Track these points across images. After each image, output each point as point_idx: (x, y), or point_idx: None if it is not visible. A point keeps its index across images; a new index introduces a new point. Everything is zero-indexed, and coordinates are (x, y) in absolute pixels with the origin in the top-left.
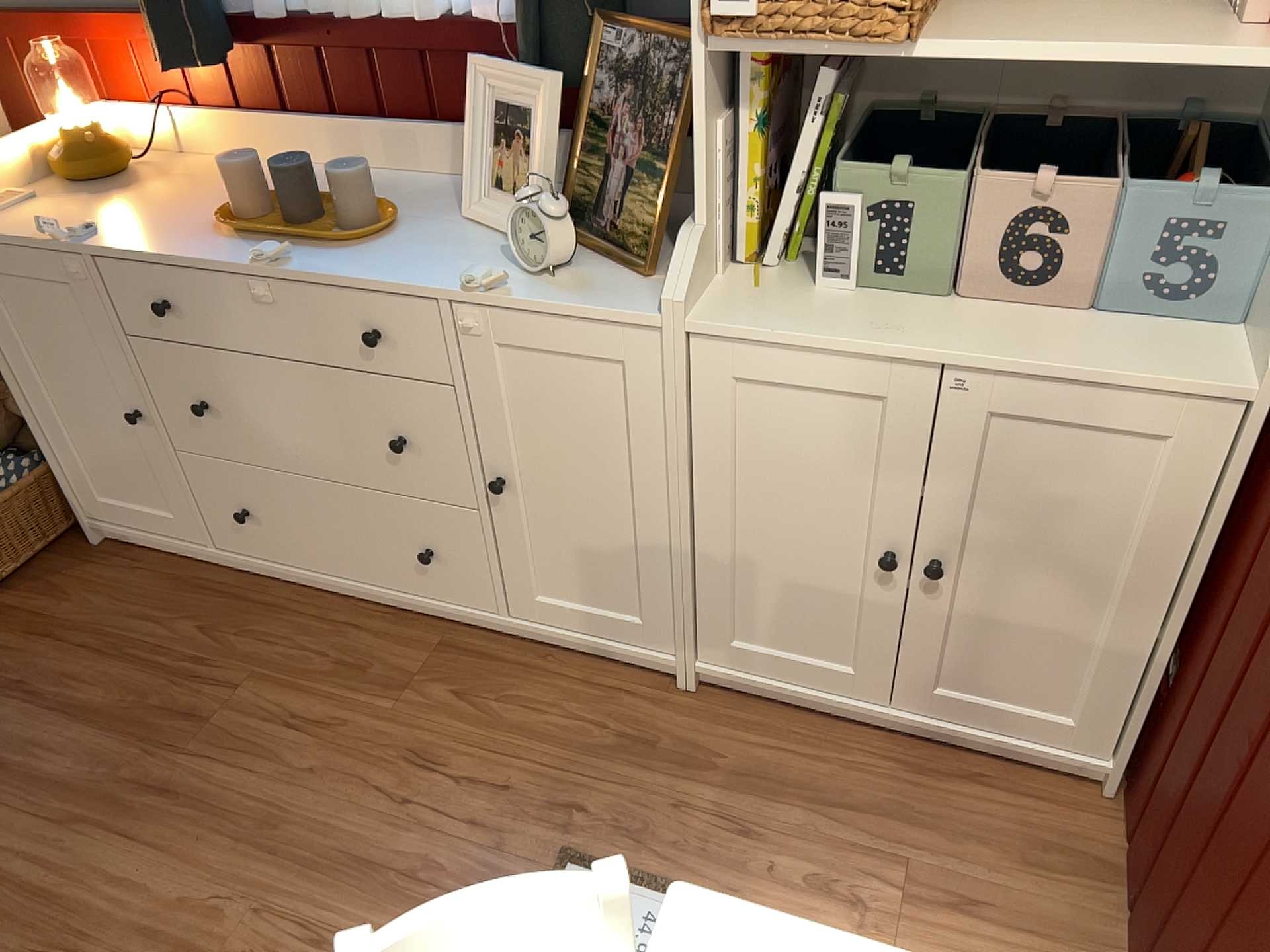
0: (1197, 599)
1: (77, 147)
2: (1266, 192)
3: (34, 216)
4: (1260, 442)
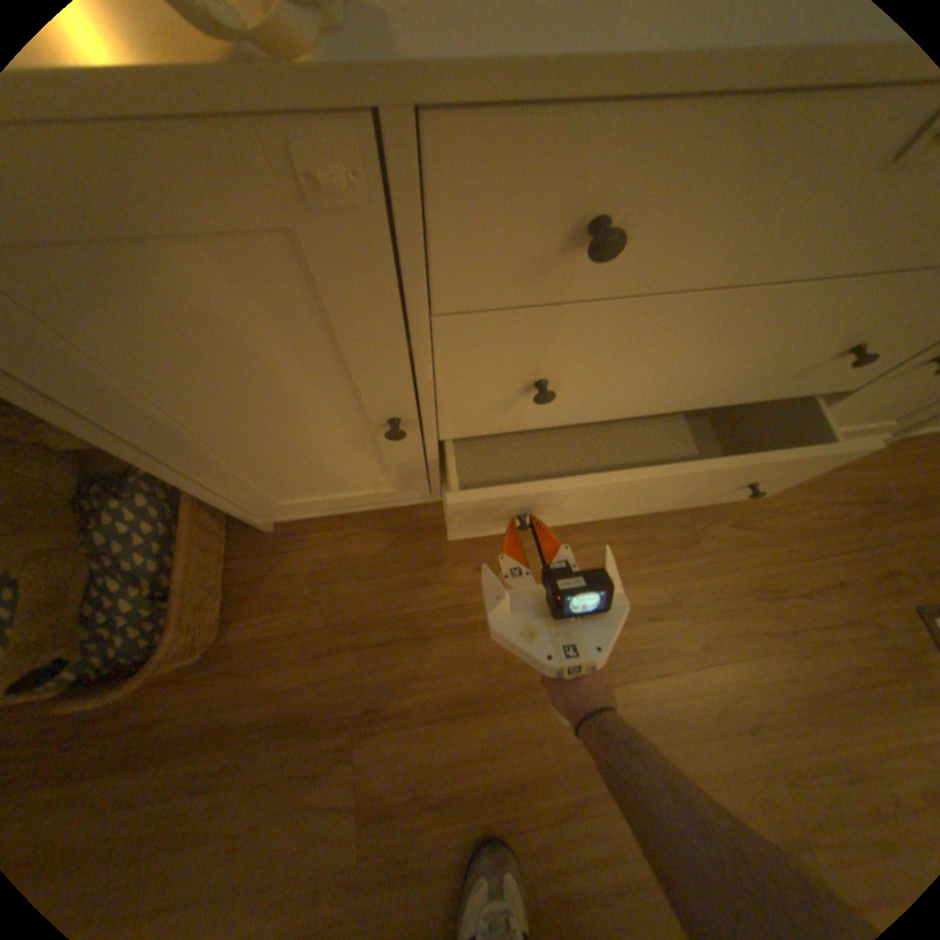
0: None
1: None
2: None
3: None
4: None
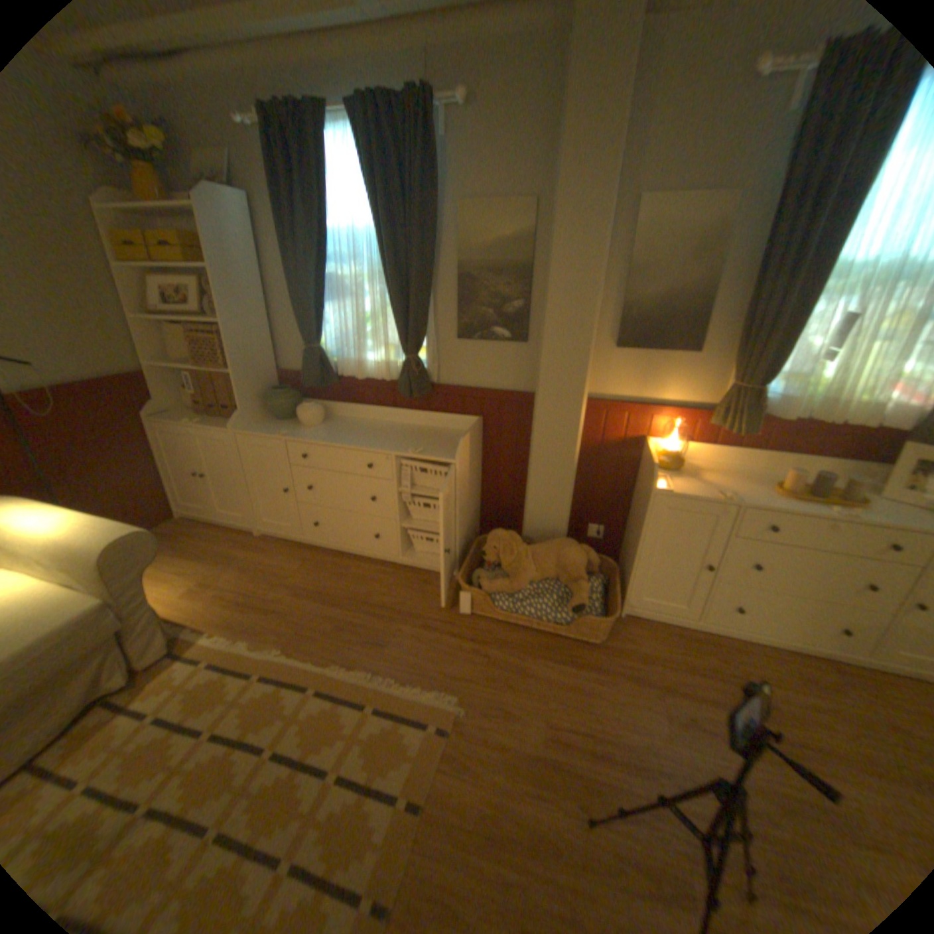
0: None
1: (671, 455)
2: None
3: (676, 483)
4: None
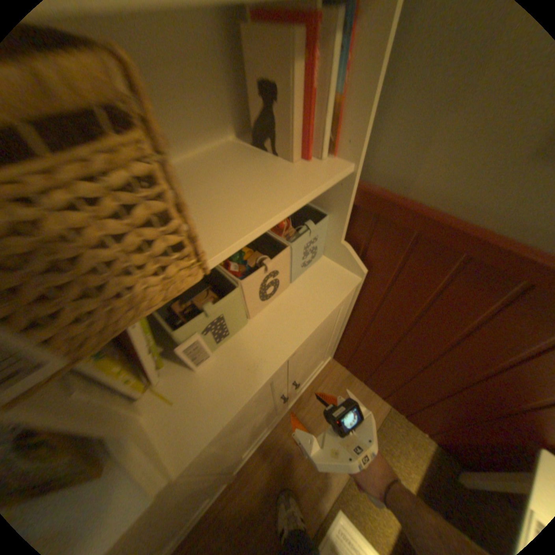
0: (350, 322)
1: None
2: (322, 213)
3: None
4: (365, 286)
